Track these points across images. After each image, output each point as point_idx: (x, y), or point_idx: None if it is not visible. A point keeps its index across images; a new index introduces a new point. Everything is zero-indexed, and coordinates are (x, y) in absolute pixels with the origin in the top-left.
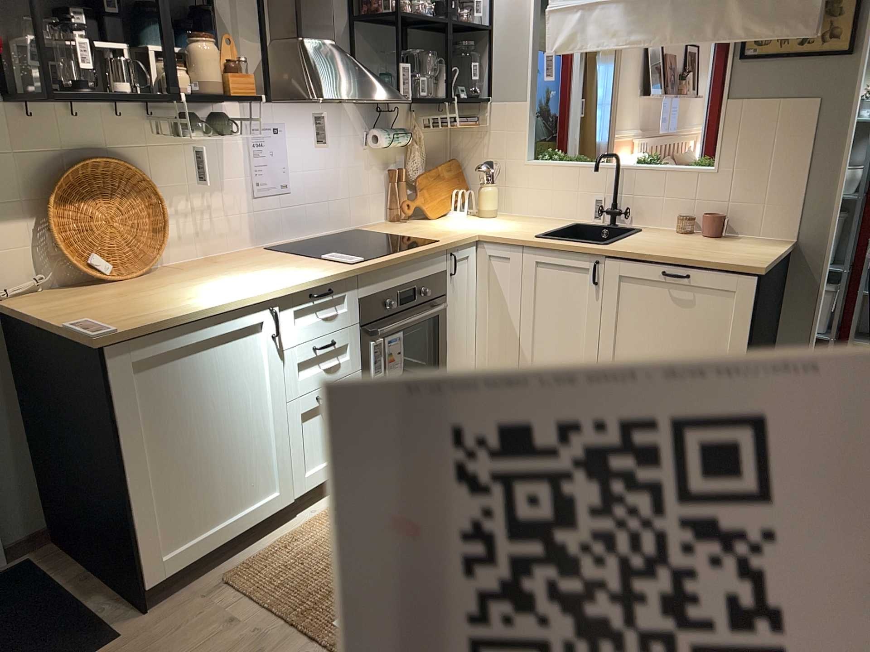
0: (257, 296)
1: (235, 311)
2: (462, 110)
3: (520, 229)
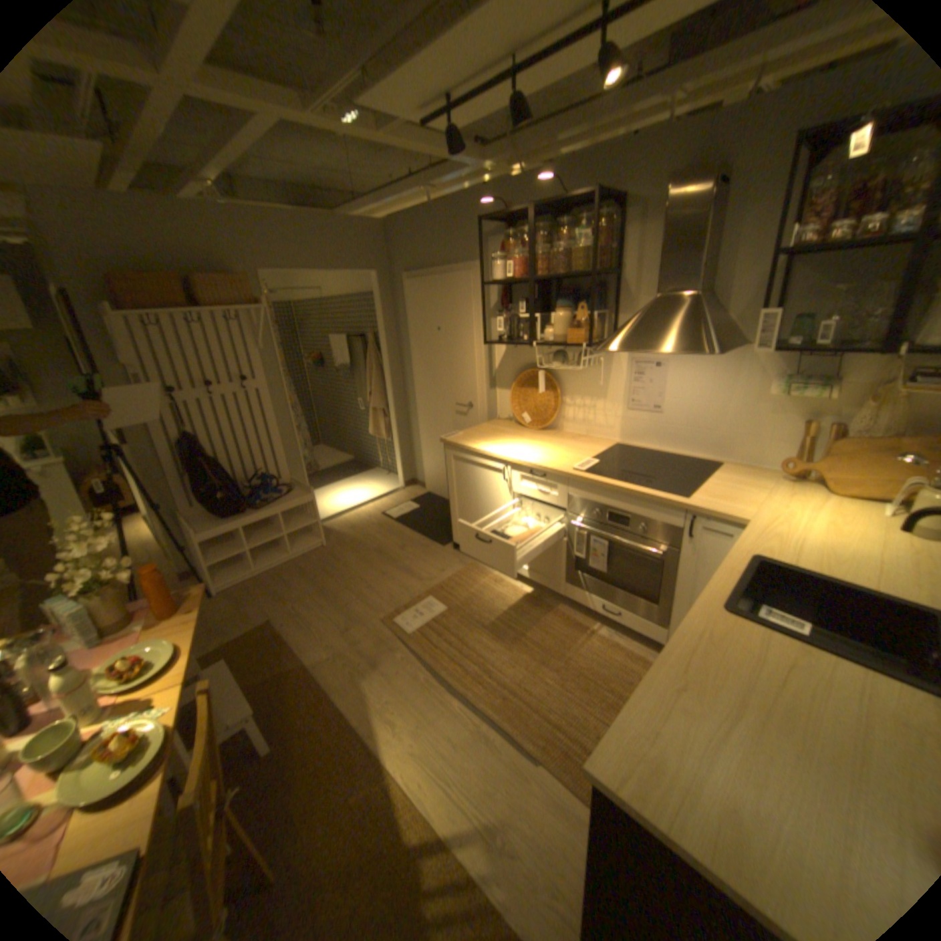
0: (497, 454)
1: (488, 456)
2: None
3: (813, 551)
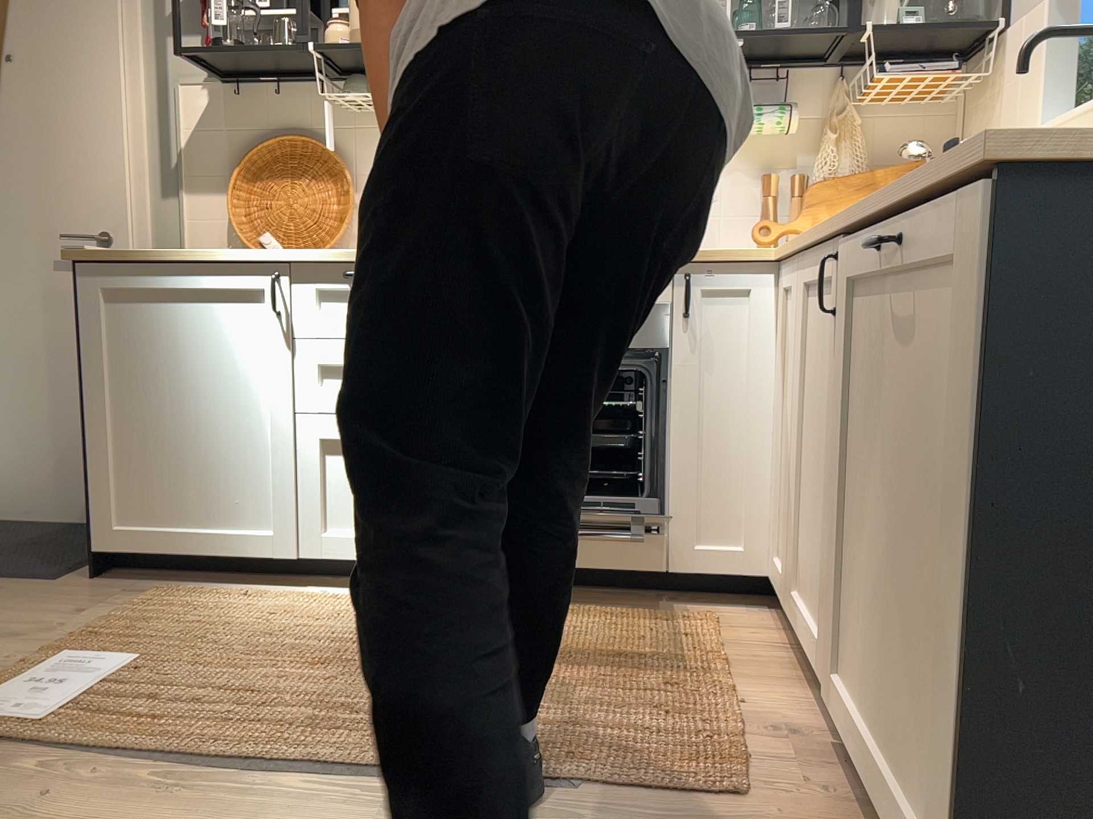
0: (254, 252)
1: (224, 263)
2: (973, 68)
3: None
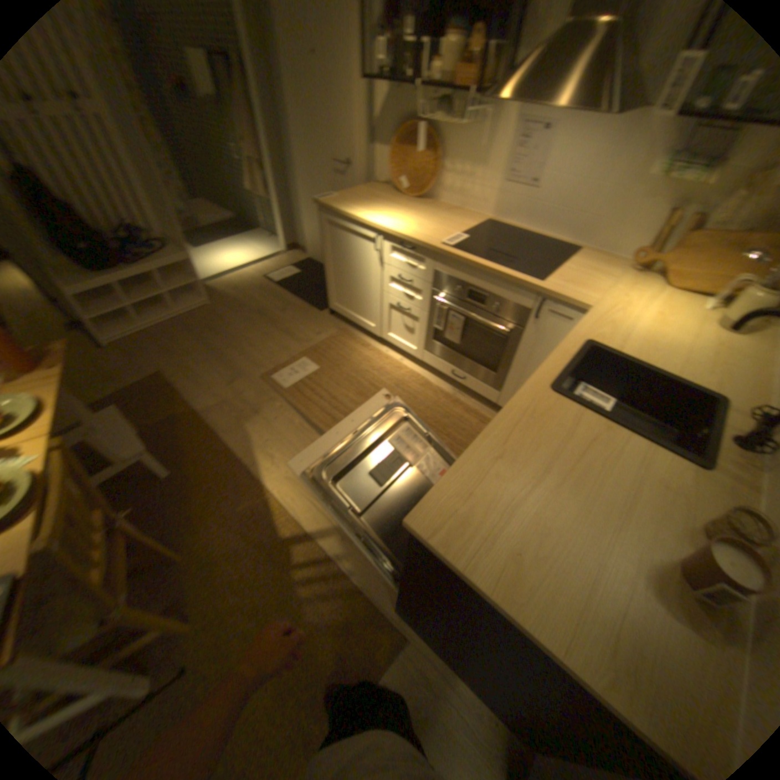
0: (368, 222)
1: (359, 223)
2: None
3: (637, 338)
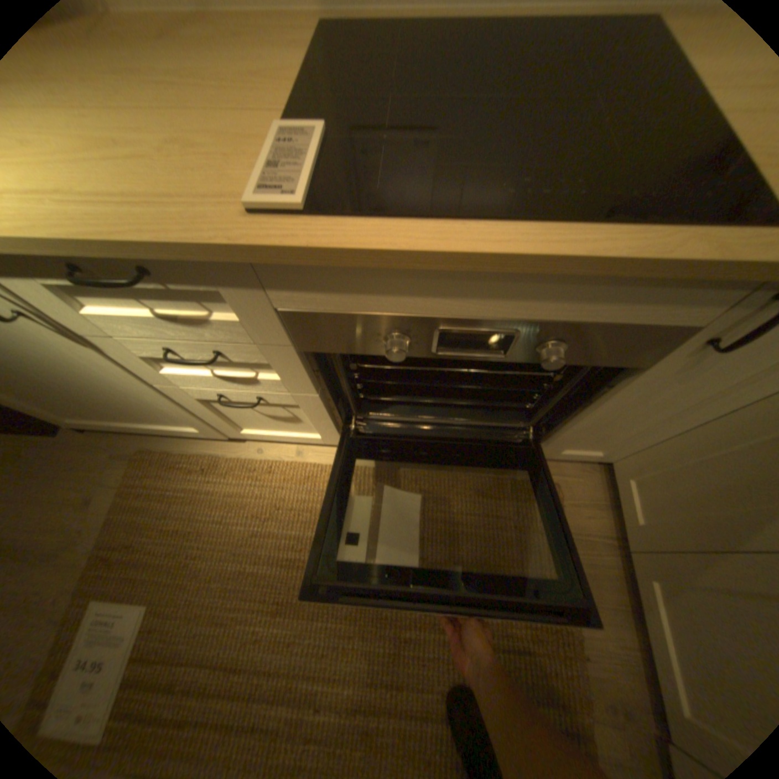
0: None
1: None
2: None
3: None
